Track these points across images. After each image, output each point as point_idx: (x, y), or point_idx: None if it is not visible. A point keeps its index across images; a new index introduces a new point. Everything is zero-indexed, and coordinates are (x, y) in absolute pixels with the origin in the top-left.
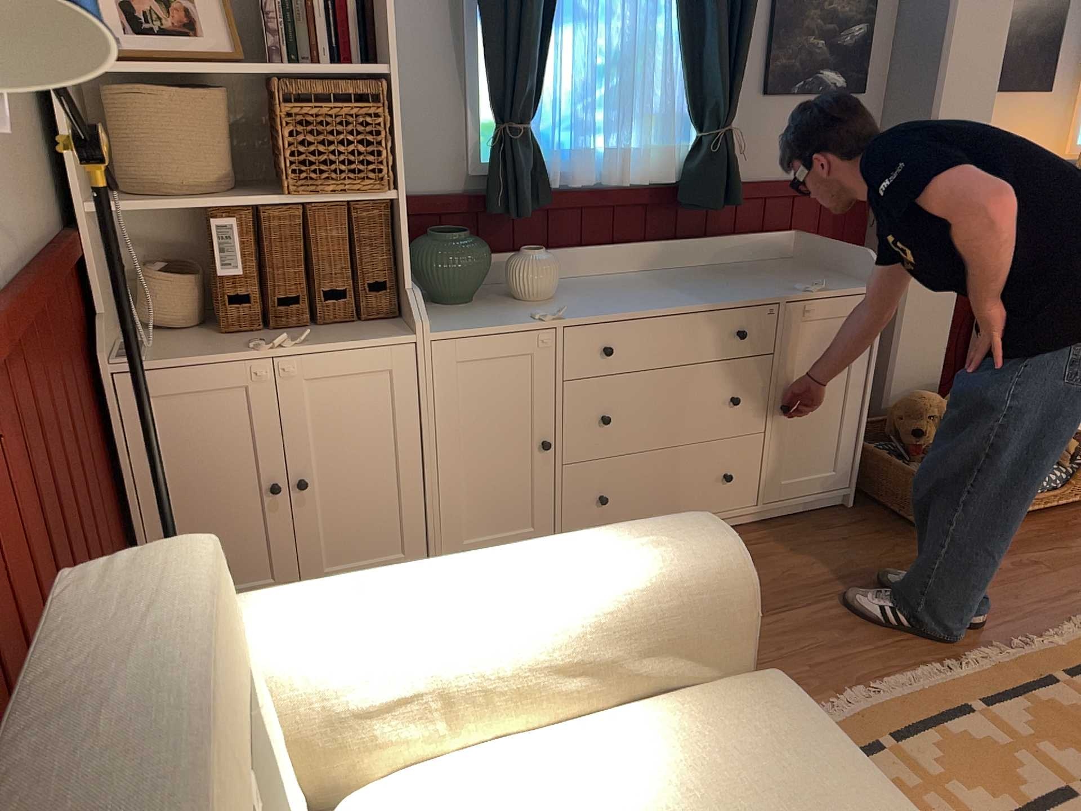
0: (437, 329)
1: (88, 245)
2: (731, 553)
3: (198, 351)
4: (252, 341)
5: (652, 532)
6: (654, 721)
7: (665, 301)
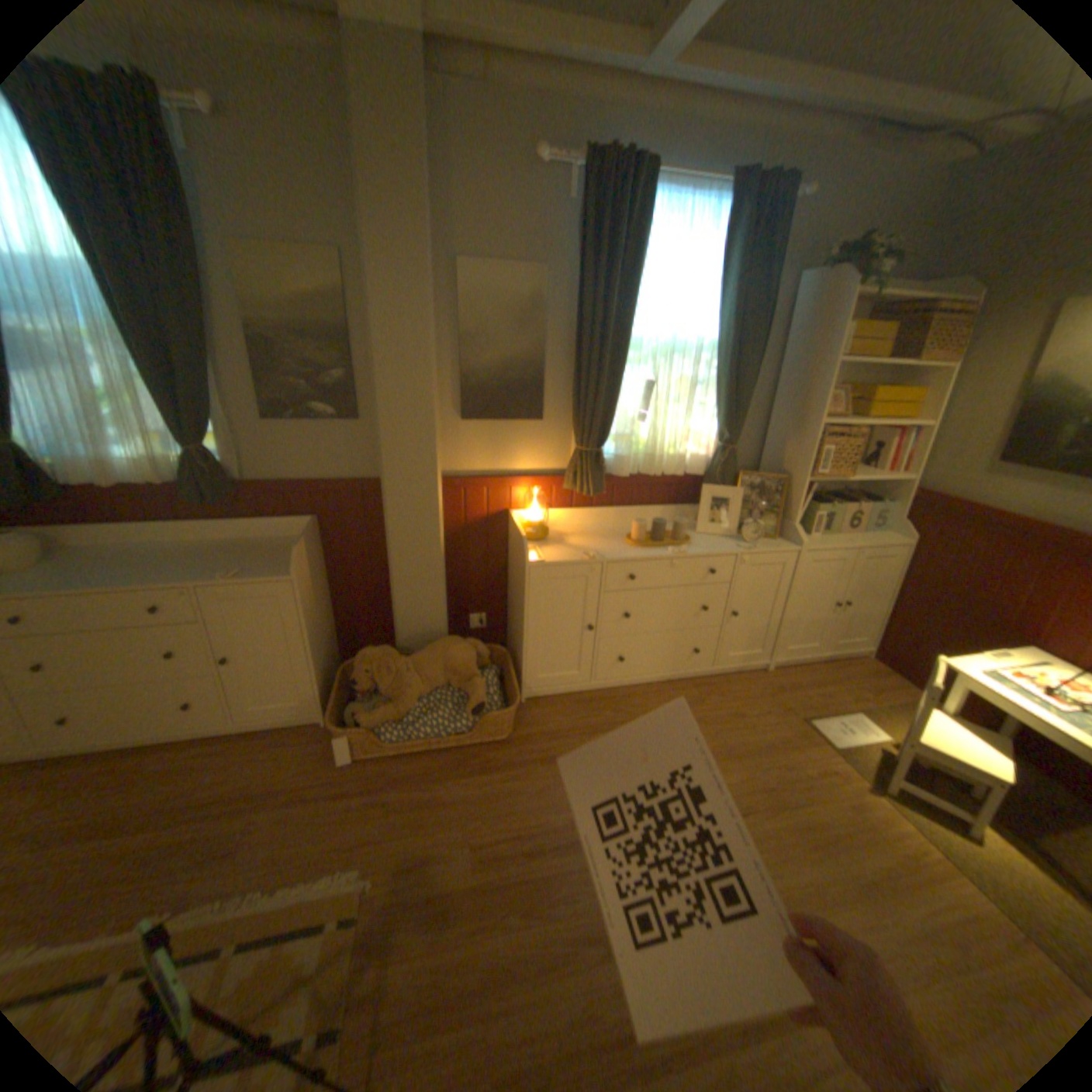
0: None
1: None
2: None
3: None
4: None
5: None
6: None
7: (89, 582)
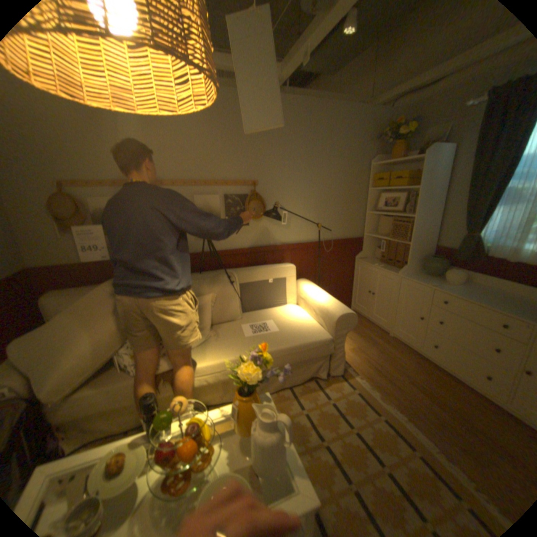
0: (406, 276)
1: (364, 239)
2: (339, 315)
3: (370, 262)
4: (379, 264)
5: (340, 307)
6: (314, 324)
7: (481, 300)
